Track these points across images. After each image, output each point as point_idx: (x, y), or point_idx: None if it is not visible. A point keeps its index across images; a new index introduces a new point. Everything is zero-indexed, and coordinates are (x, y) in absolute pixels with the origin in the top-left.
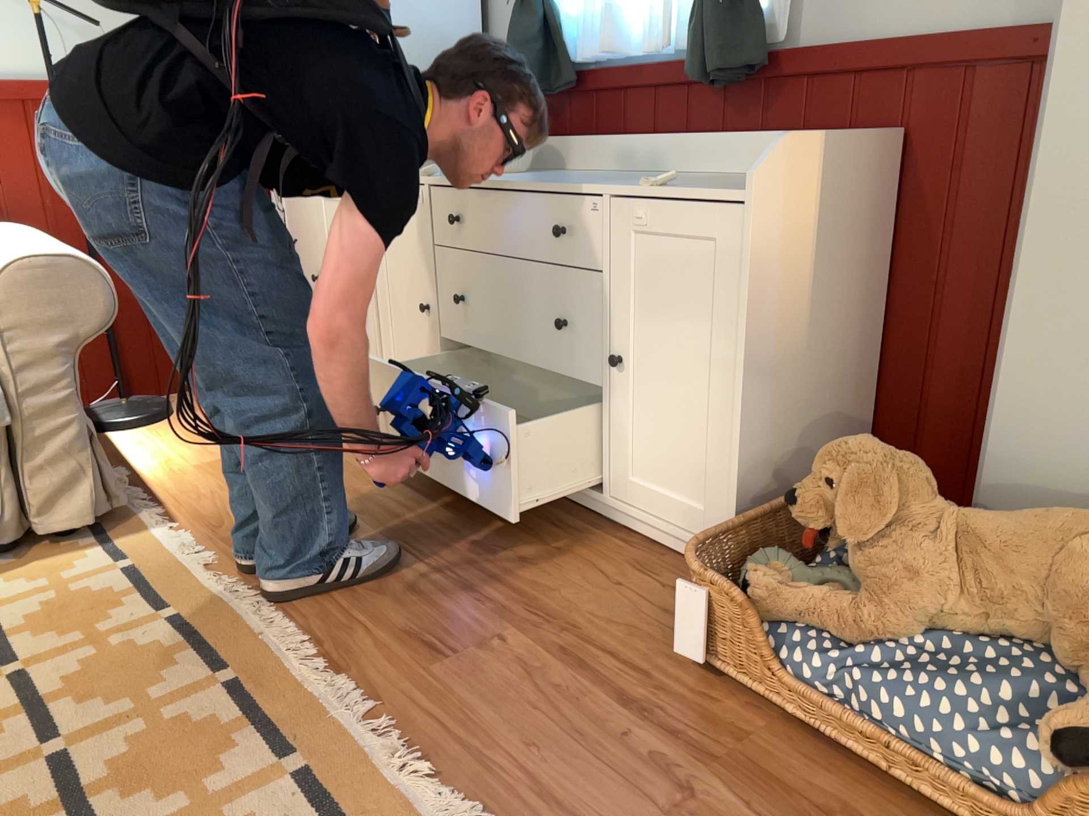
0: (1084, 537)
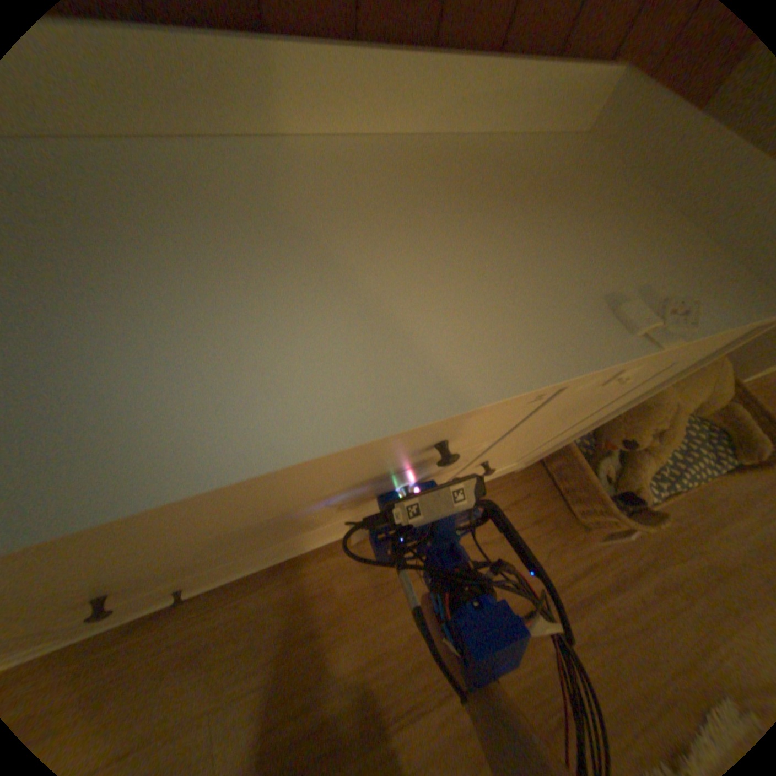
0: (714, 372)
